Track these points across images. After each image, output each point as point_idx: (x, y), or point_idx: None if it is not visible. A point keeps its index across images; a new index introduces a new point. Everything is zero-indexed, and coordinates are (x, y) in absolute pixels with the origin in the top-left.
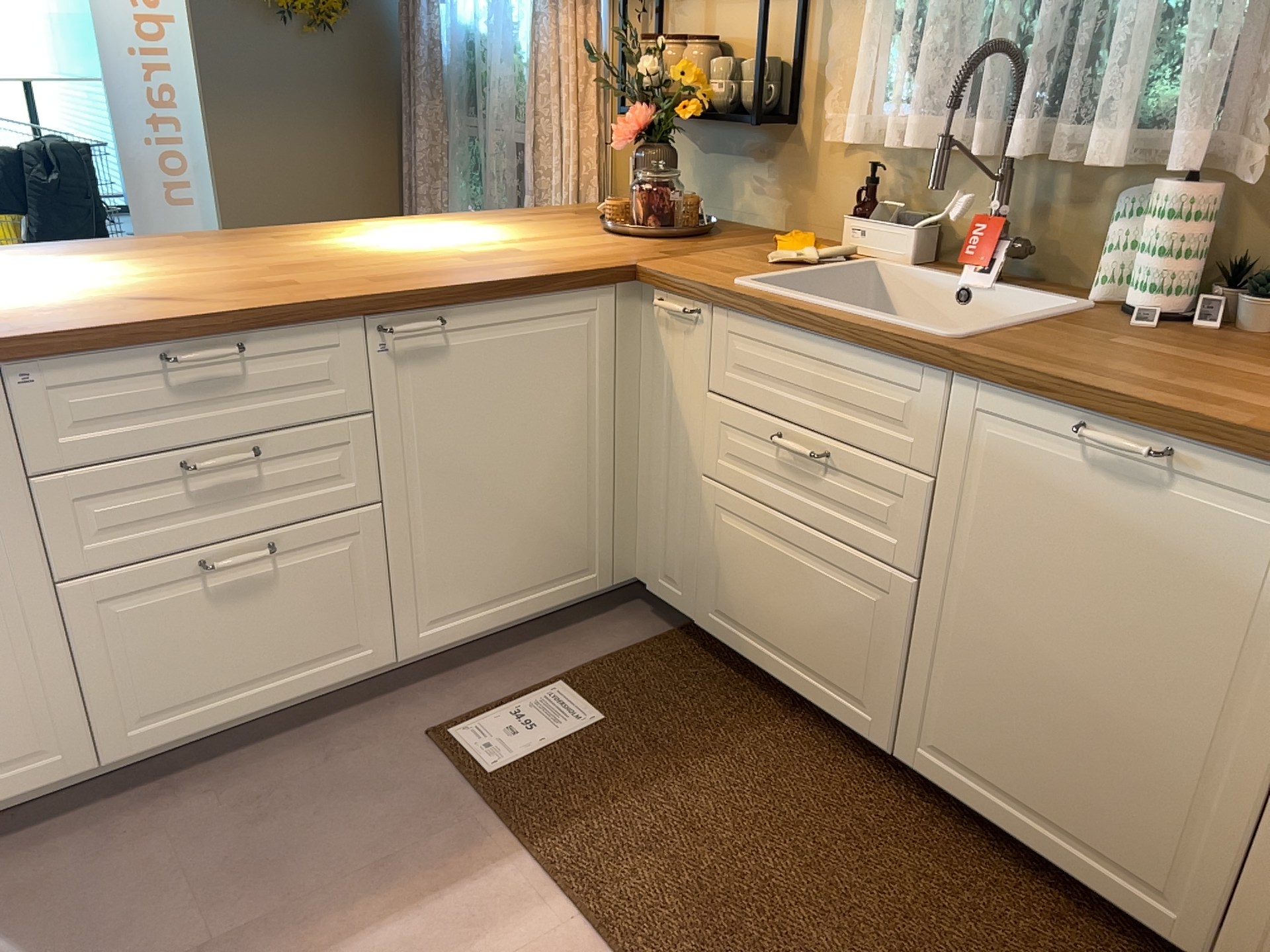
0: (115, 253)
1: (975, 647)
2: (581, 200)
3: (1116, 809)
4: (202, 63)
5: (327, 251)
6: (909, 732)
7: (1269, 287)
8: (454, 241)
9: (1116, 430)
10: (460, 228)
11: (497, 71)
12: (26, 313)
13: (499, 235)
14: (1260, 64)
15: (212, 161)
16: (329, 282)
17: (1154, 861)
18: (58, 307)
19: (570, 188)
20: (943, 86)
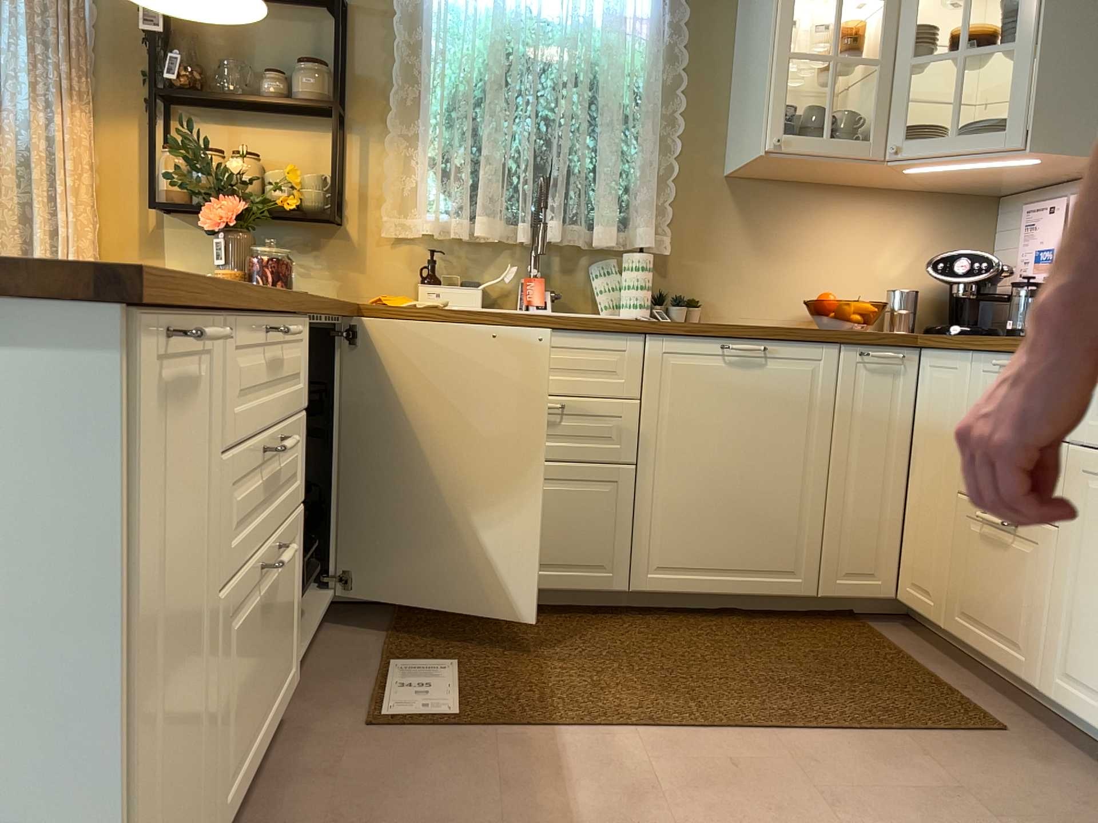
0: None
1: (679, 489)
2: None
3: (767, 540)
4: None
5: None
6: (641, 568)
7: (684, 299)
8: None
9: (741, 342)
10: None
11: None
12: None
13: None
14: (652, 199)
15: None
16: None
17: (789, 557)
18: None
19: None
20: (497, 198)
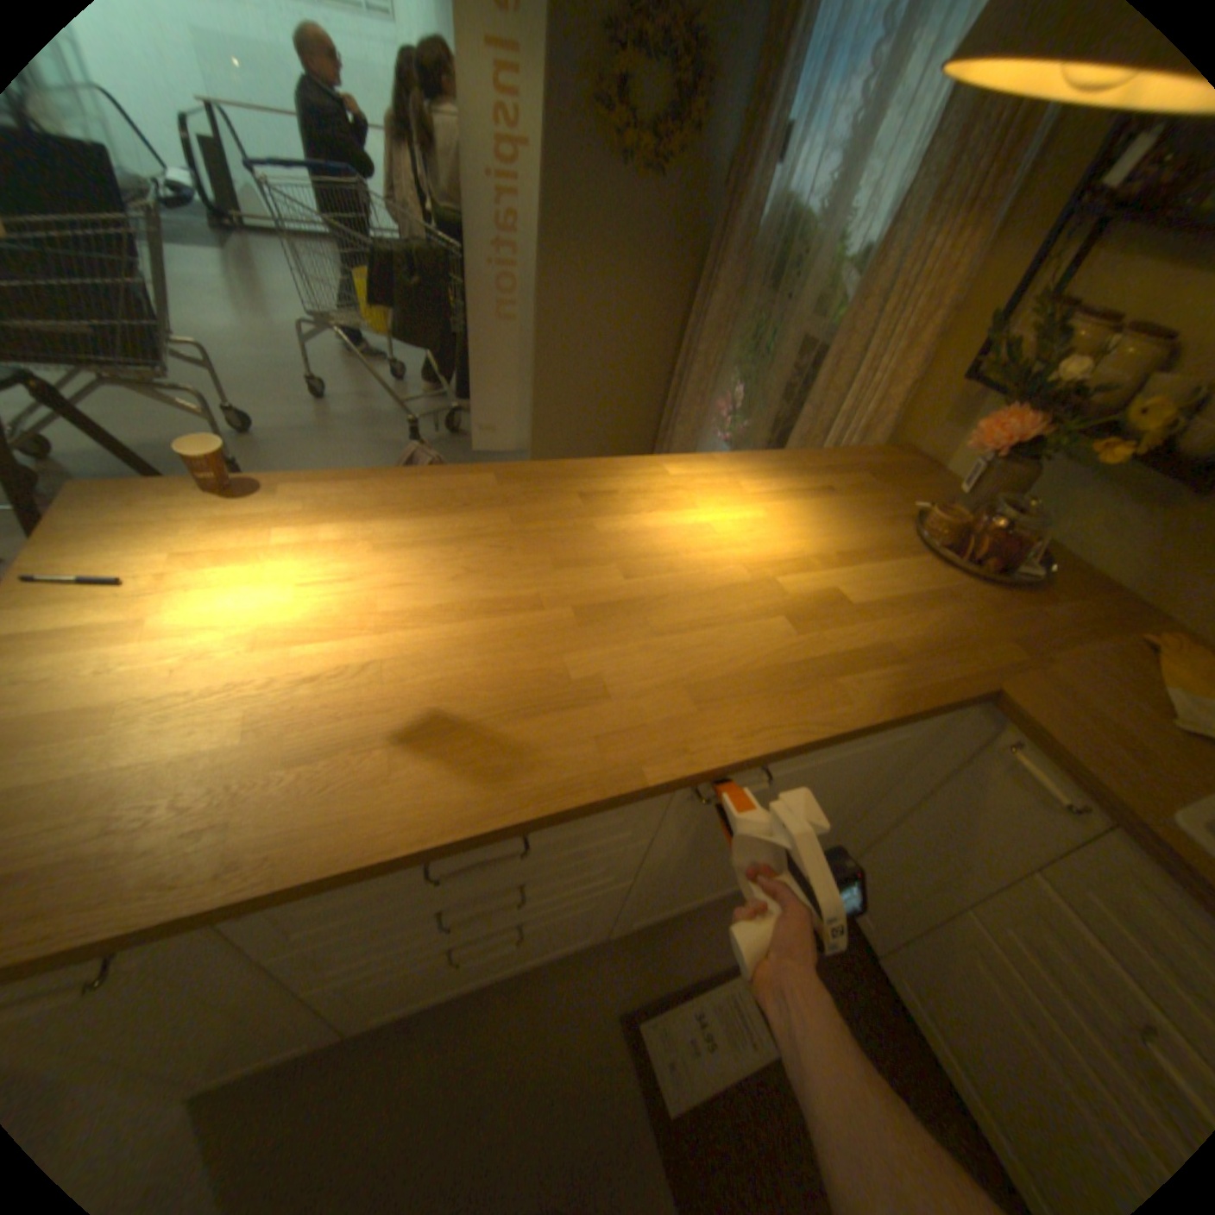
0: (417, 515)
1: None
2: (868, 433)
3: None
4: (541, 194)
5: (636, 556)
6: None
7: None
8: (769, 549)
9: None
10: (767, 501)
11: (821, 260)
12: (263, 758)
13: (812, 534)
14: None
15: (534, 289)
16: (644, 696)
17: None
18: (306, 742)
19: (862, 421)
20: None
